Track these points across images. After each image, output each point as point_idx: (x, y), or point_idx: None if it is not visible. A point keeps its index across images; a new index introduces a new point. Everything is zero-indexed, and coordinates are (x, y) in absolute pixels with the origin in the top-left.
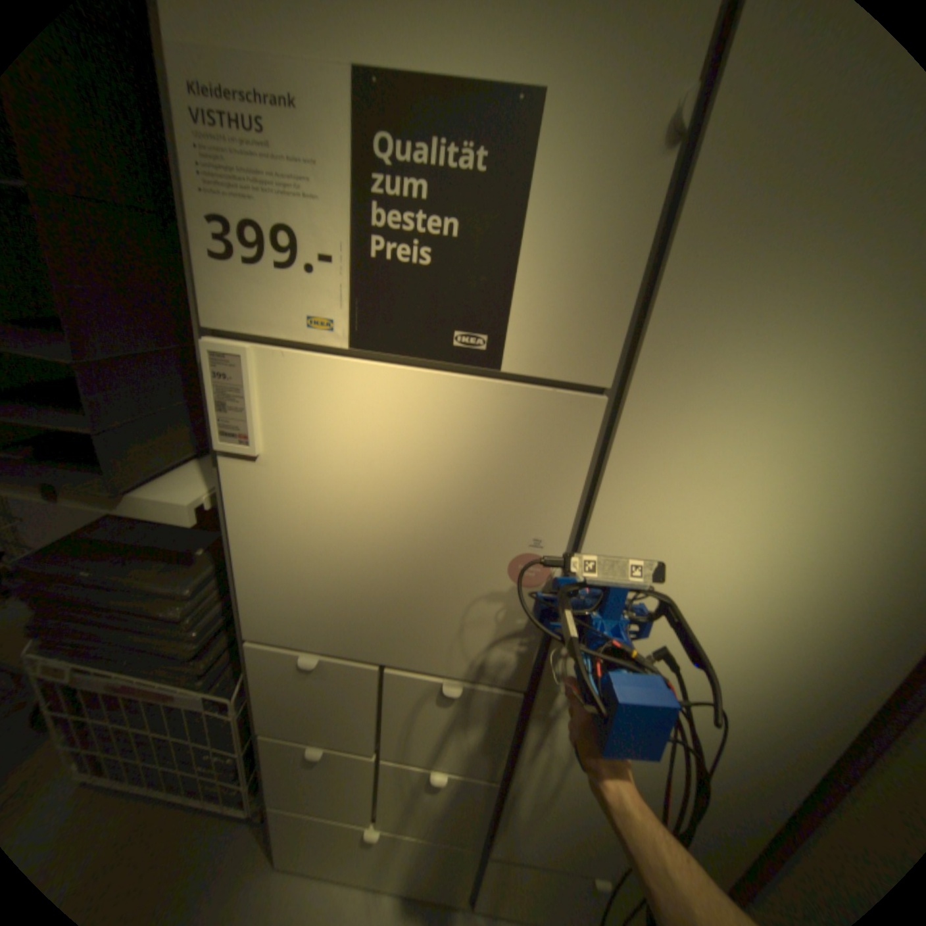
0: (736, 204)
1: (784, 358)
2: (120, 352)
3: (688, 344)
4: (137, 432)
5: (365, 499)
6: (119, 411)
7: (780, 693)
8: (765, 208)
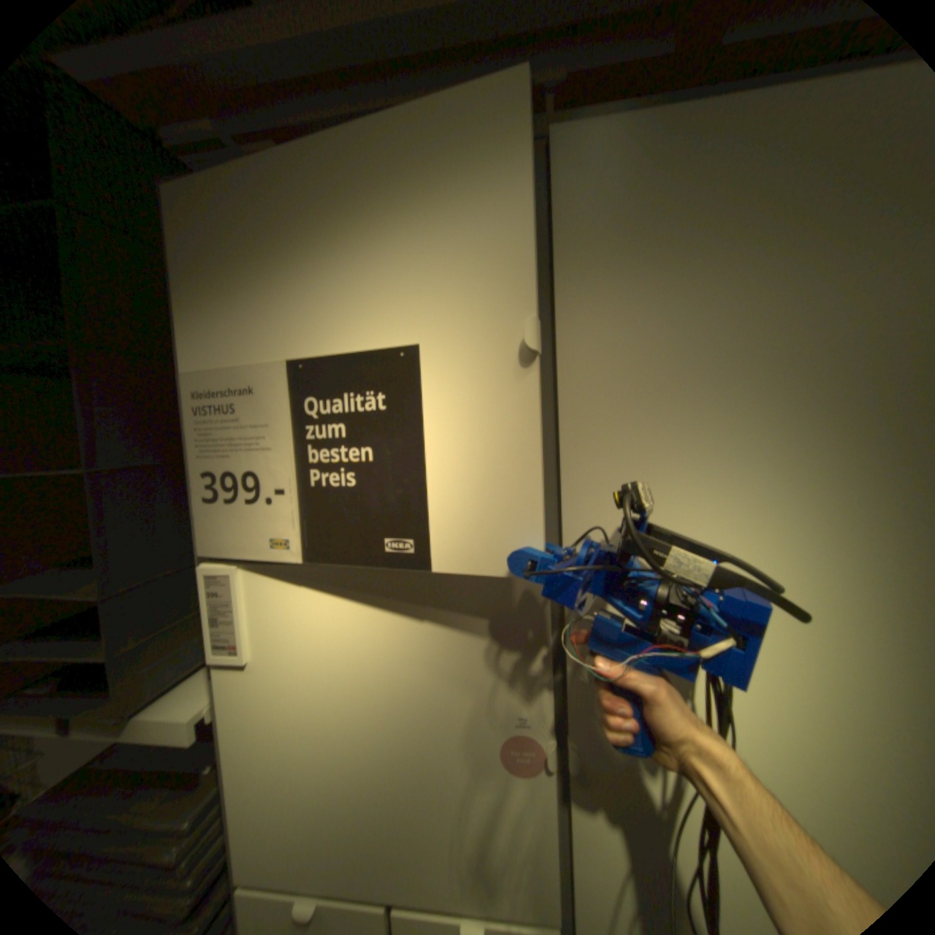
0: (599, 403)
1: (691, 509)
2: (141, 581)
3: (602, 510)
4: (149, 652)
5: (346, 697)
6: (133, 636)
7: None
8: (623, 402)
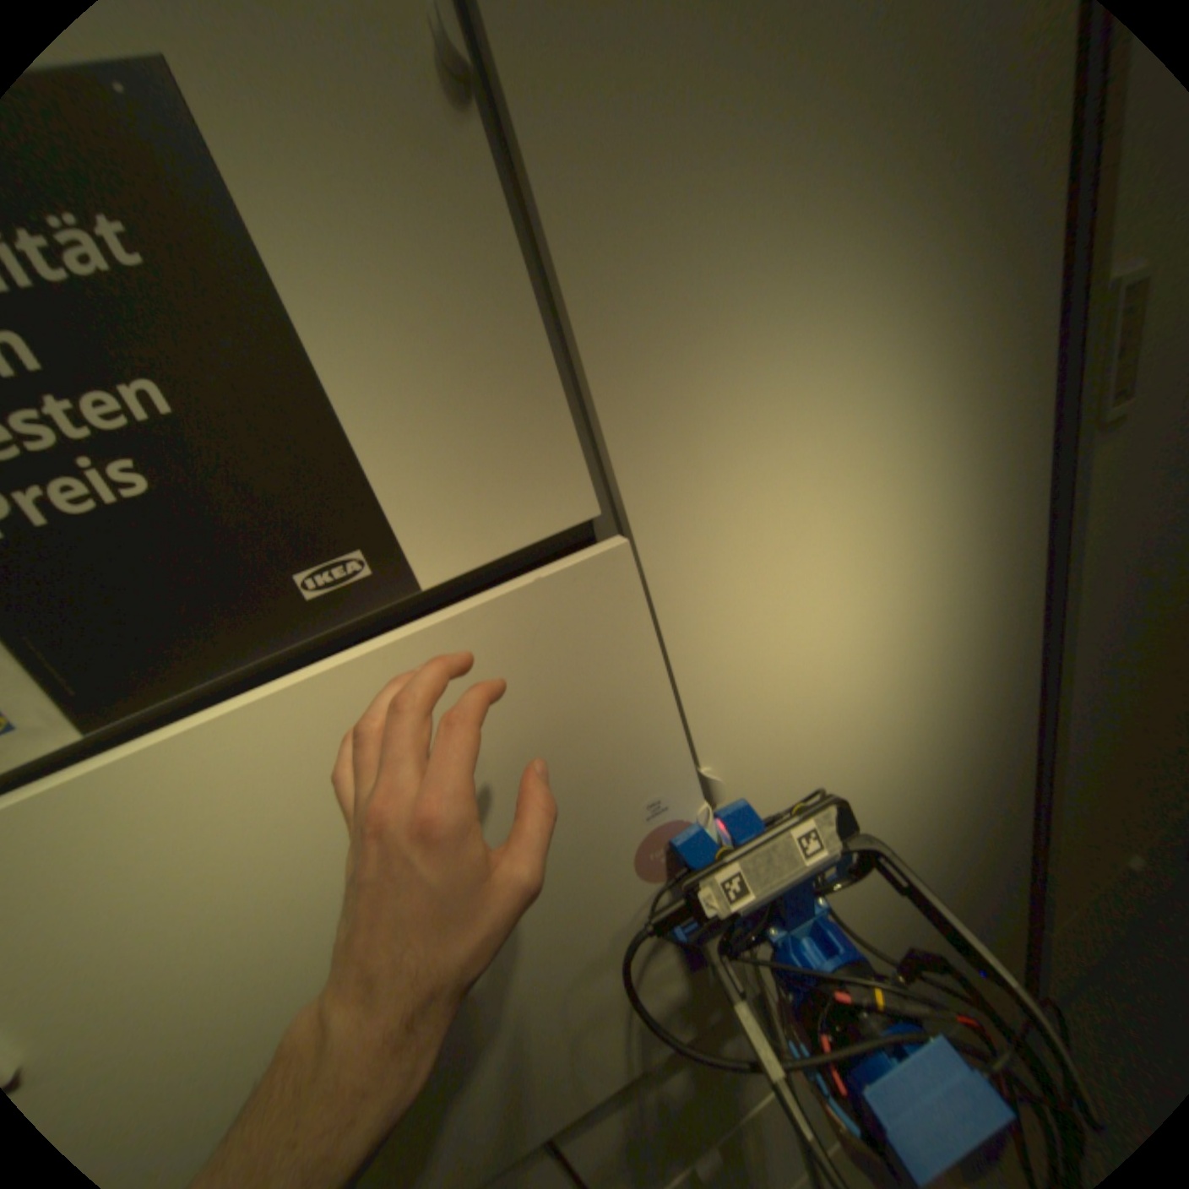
0: (603, 176)
1: (772, 359)
2: None
3: (657, 401)
4: None
5: (324, 945)
6: None
7: (963, 725)
8: (643, 167)
